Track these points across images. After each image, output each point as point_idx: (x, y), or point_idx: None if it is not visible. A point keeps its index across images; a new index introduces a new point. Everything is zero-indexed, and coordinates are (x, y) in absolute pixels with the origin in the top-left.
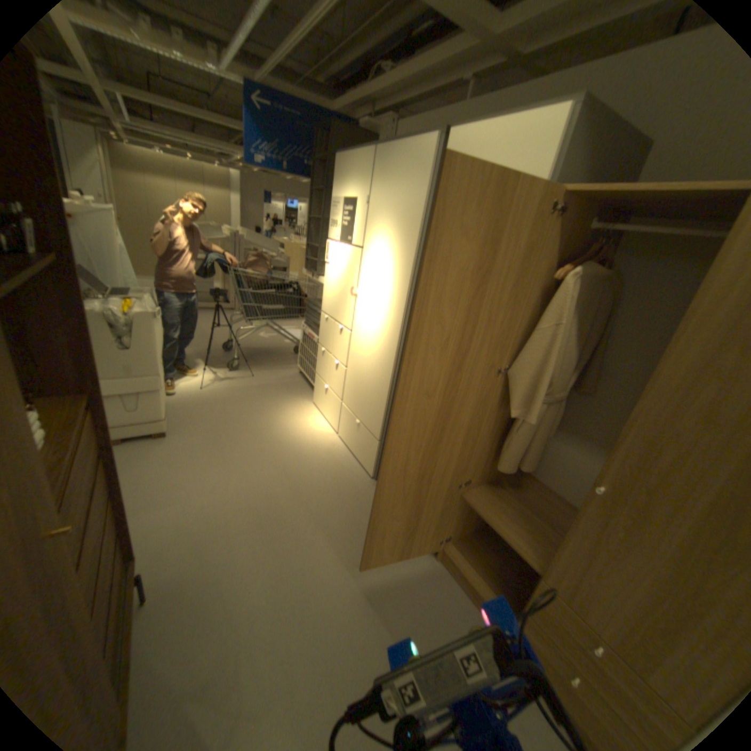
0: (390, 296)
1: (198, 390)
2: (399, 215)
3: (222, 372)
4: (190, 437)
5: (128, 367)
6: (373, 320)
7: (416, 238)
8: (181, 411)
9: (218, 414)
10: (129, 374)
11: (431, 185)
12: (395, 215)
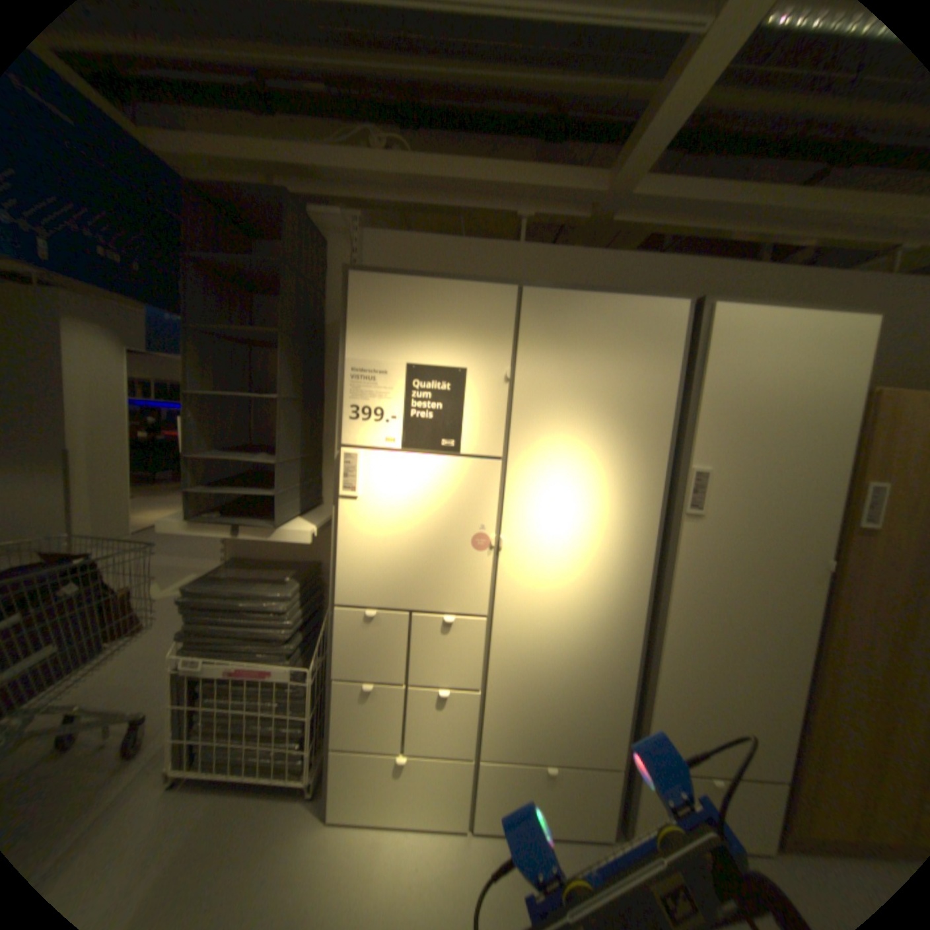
0: (613, 532)
1: None
2: (615, 406)
3: None
4: None
5: None
6: (564, 580)
7: (665, 439)
8: None
9: None
10: None
11: (681, 368)
12: (603, 405)
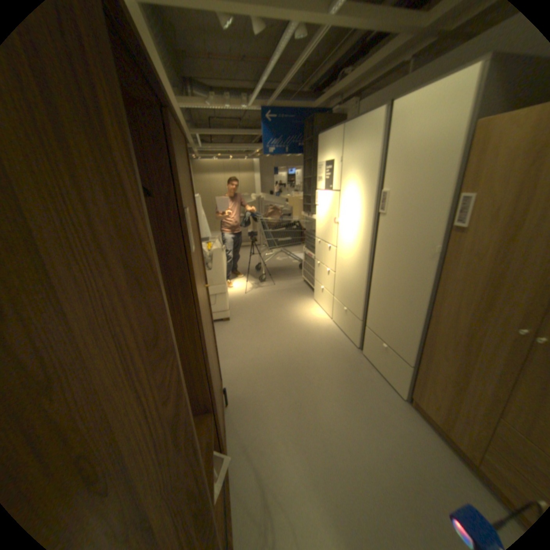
0: (361, 219)
1: (243, 294)
2: (363, 165)
3: (256, 283)
4: (241, 321)
5: (210, 280)
6: (350, 238)
7: (376, 177)
8: (235, 307)
9: (255, 308)
10: (210, 284)
11: (383, 141)
12: (360, 165)
